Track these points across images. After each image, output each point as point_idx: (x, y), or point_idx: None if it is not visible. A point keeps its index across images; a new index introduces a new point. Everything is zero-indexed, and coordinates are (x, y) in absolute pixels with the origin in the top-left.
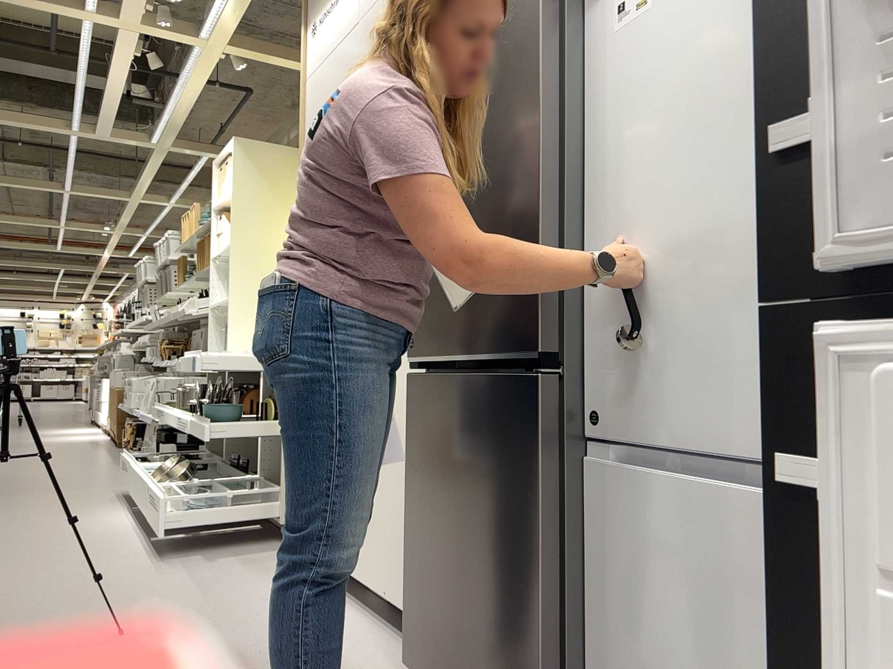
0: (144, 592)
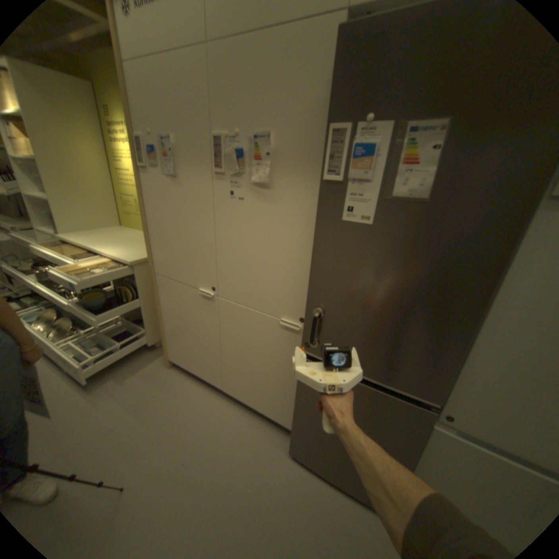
0: (101, 431)
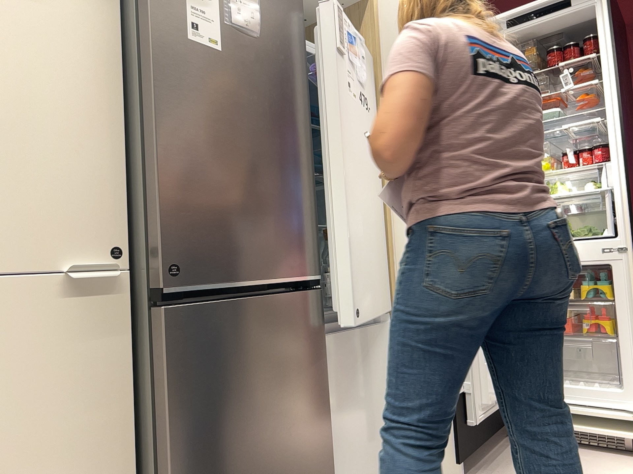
0: None
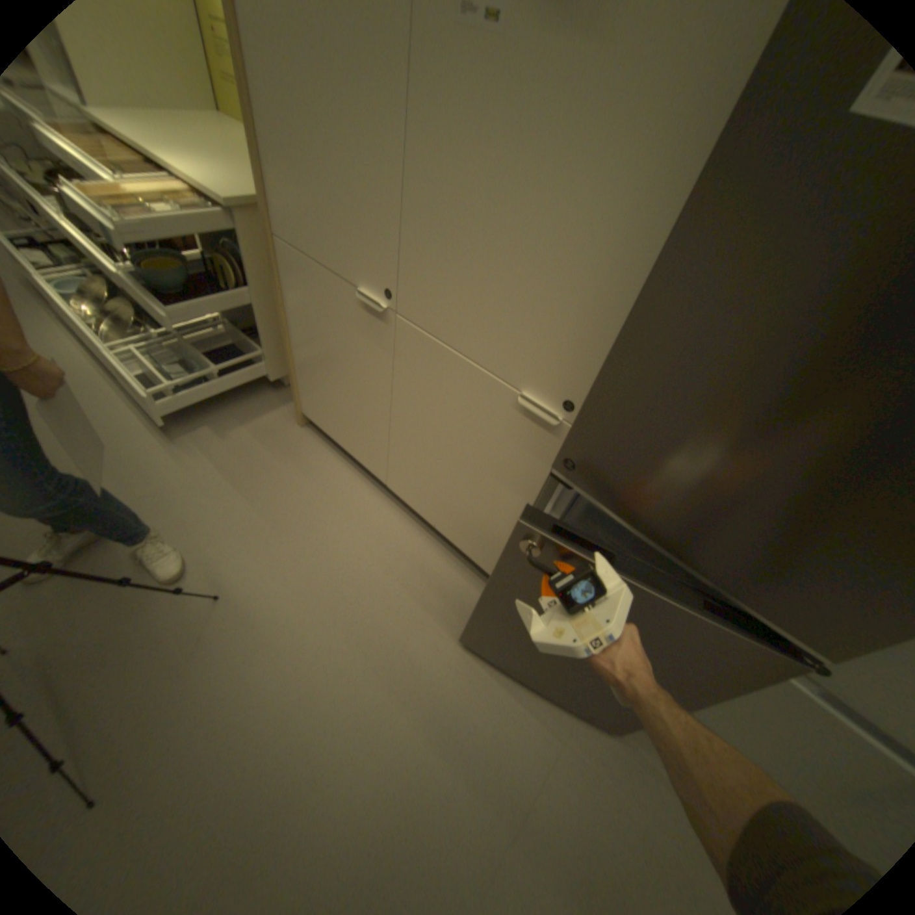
0: (190, 506)
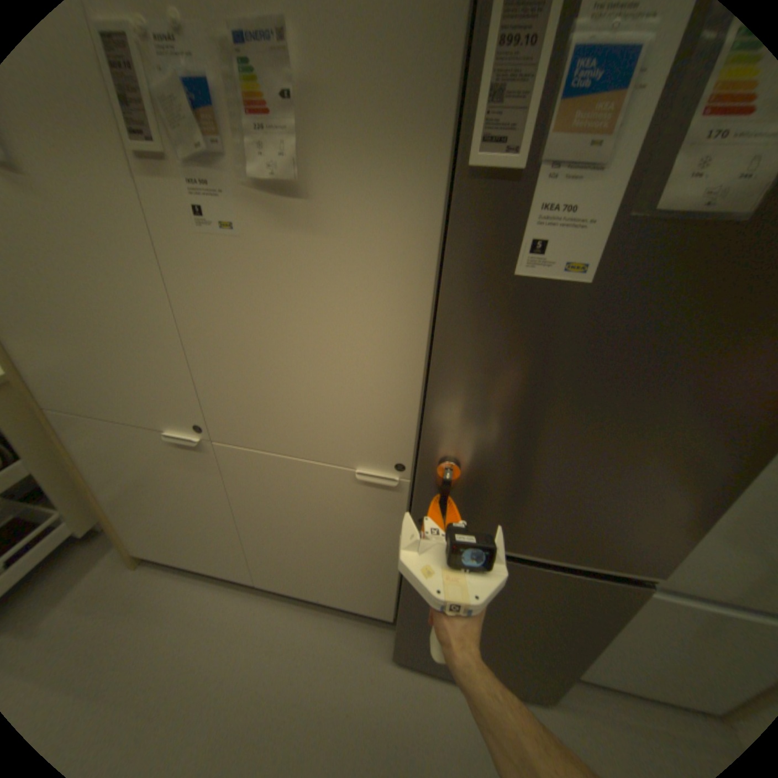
0: None
